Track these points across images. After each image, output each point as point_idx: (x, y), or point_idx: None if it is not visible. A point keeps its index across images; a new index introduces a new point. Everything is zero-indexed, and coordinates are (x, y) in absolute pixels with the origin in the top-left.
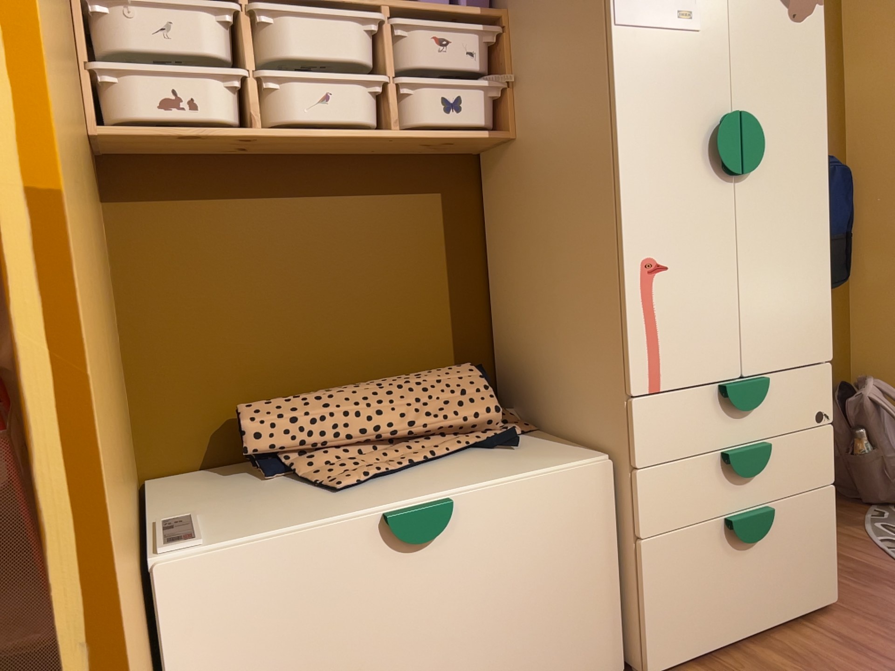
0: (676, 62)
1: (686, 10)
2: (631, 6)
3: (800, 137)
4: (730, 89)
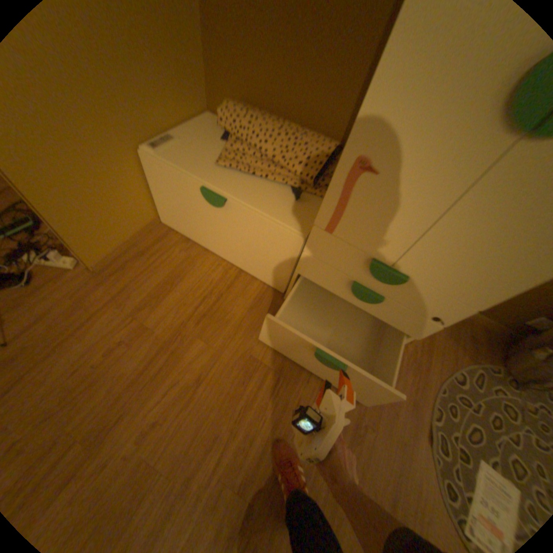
0: None
1: None
2: None
3: None
4: None
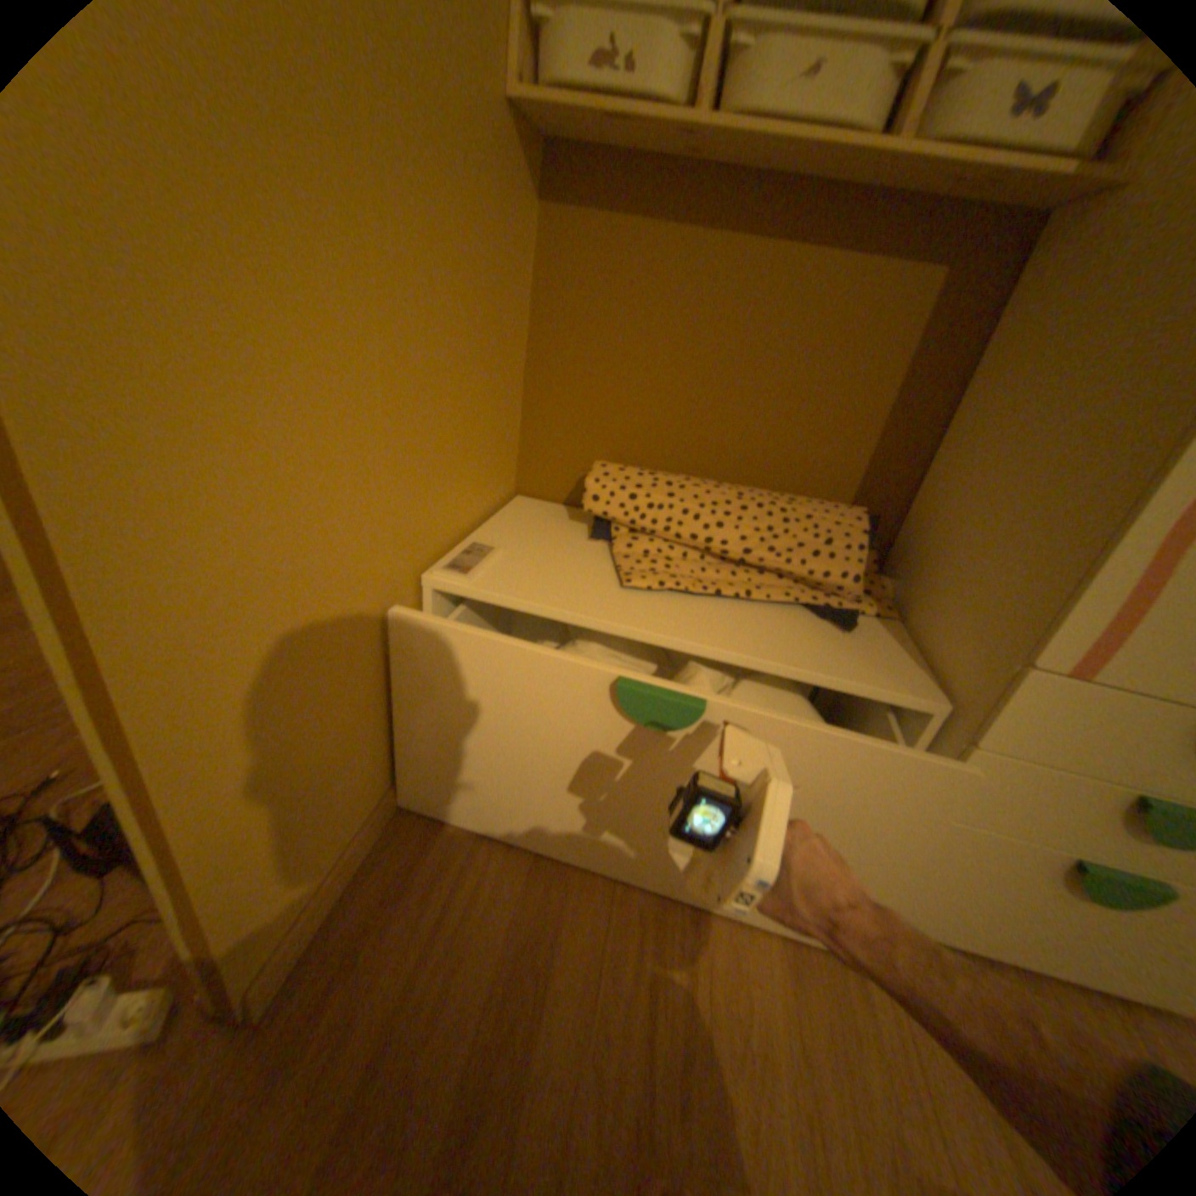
0: None
1: None
2: None
3: None
4: None
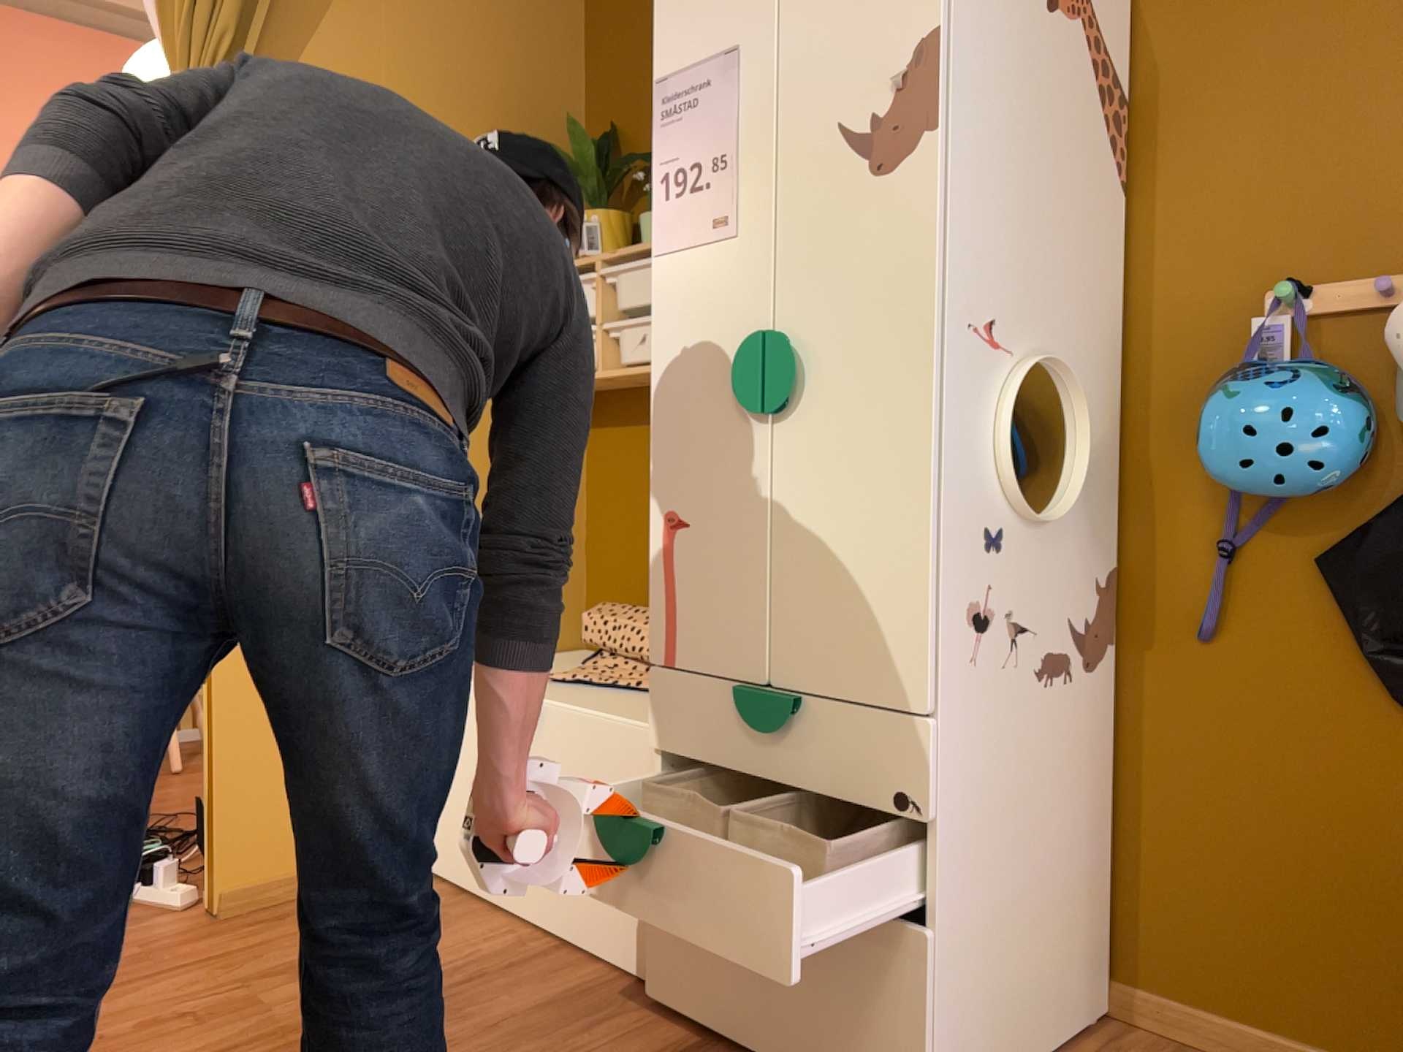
0: (709, 279)
1: (722, 215)
2: (668, 230)
3: (881, 349)
4: (772, 298)
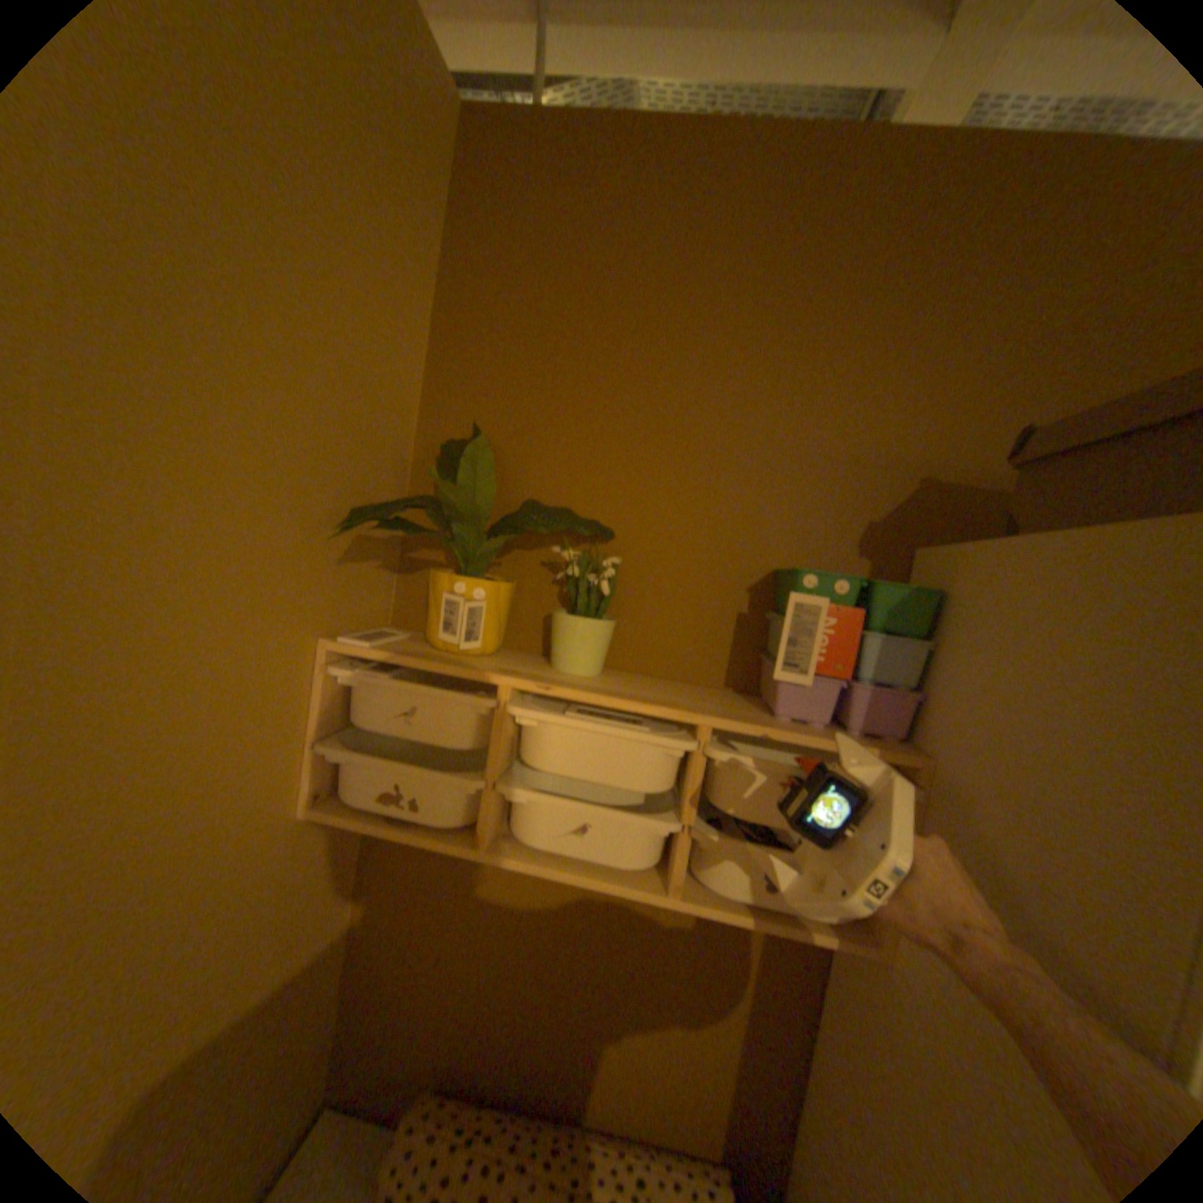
0: None
1: None
2: None
3: None
4: None
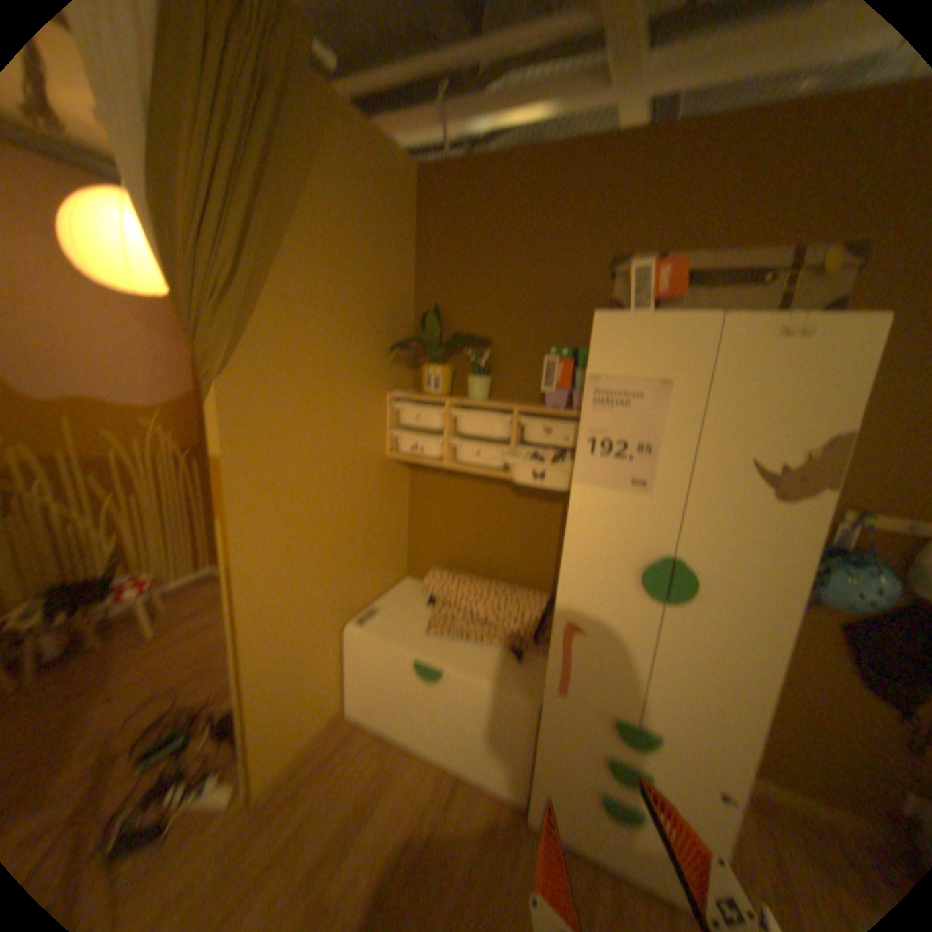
0: (624, 512)
1: (642, 480)
2: (590, 471)
3: (761, 596)
4: (677, 540)
